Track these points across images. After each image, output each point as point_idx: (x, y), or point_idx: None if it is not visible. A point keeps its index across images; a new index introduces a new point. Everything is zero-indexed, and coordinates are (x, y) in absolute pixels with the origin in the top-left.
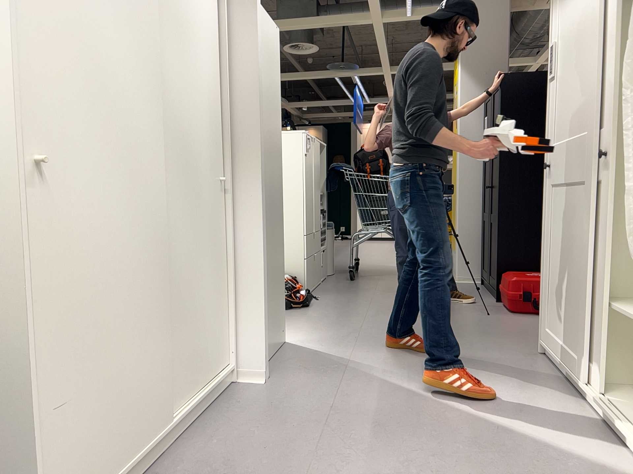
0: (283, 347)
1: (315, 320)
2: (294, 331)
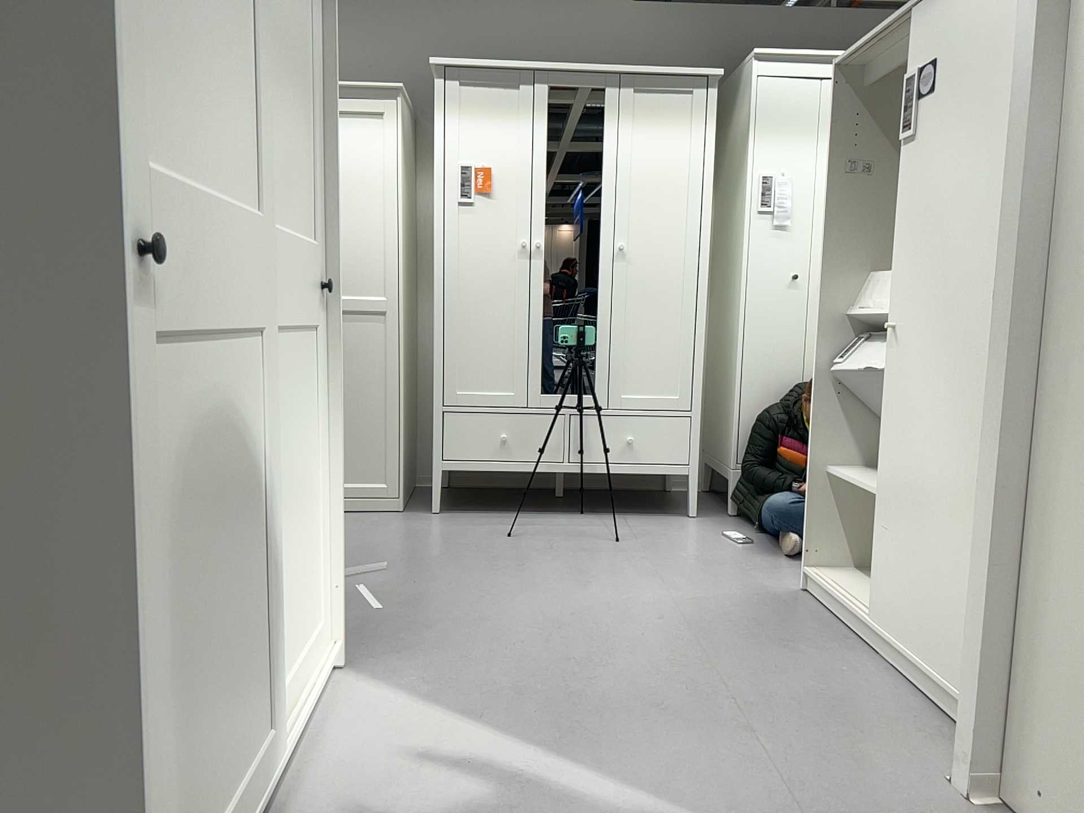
0: None
1: None
2: None
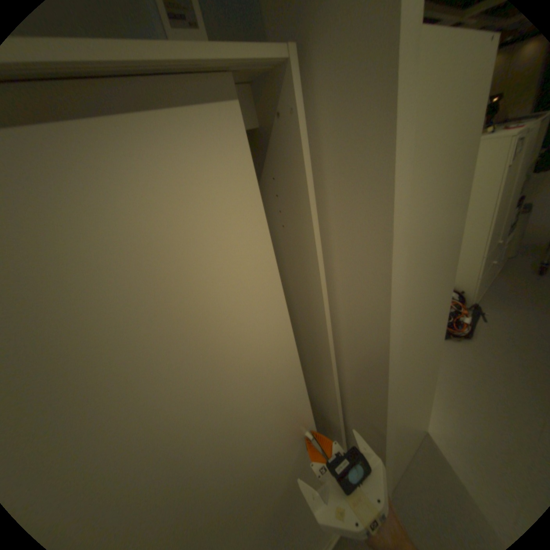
0: (422, 451)
1: (475, 383)
2: (443, 407)
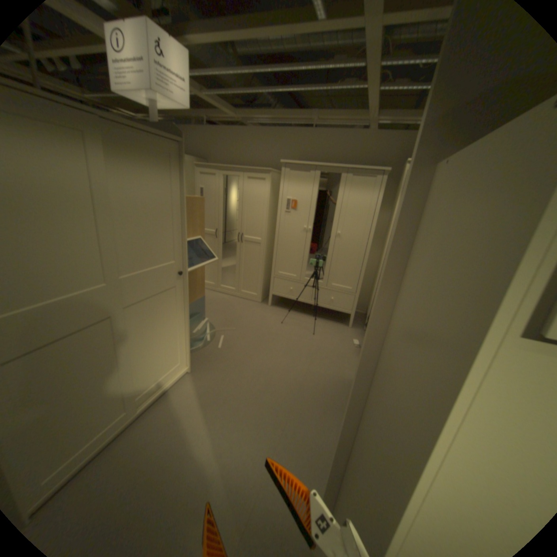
0: None
1: None
2: None
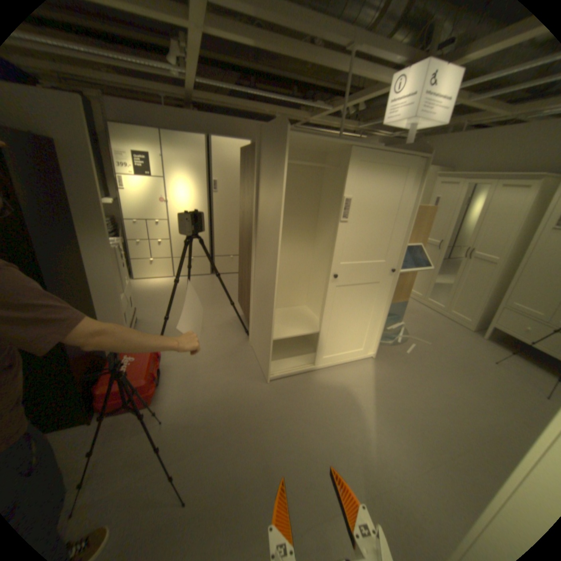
0: None
1: None
2: None
